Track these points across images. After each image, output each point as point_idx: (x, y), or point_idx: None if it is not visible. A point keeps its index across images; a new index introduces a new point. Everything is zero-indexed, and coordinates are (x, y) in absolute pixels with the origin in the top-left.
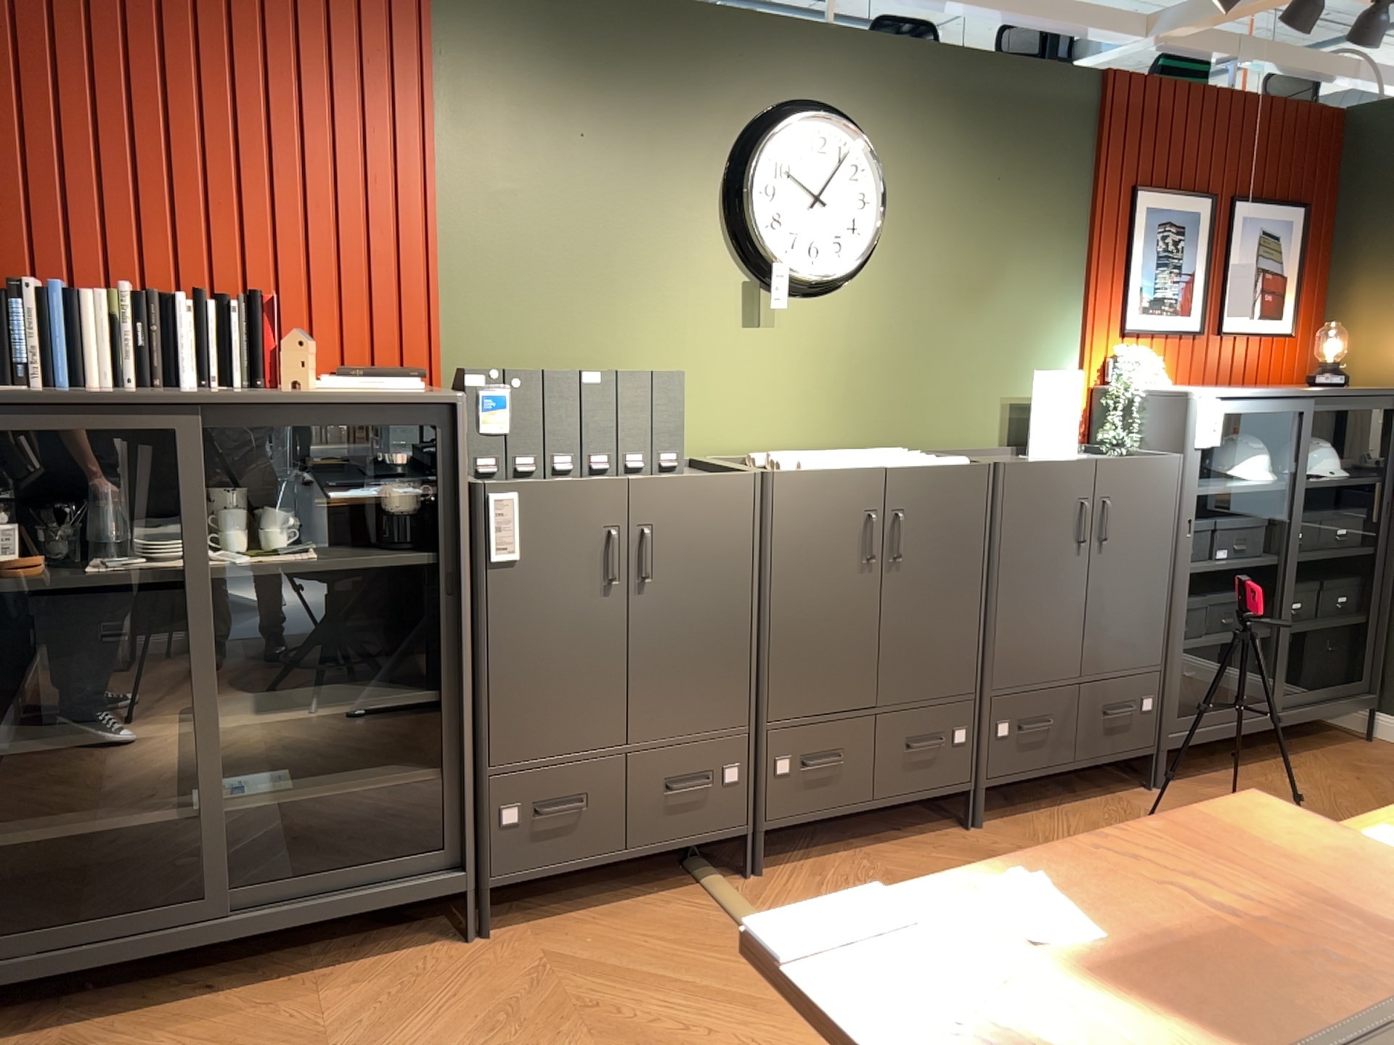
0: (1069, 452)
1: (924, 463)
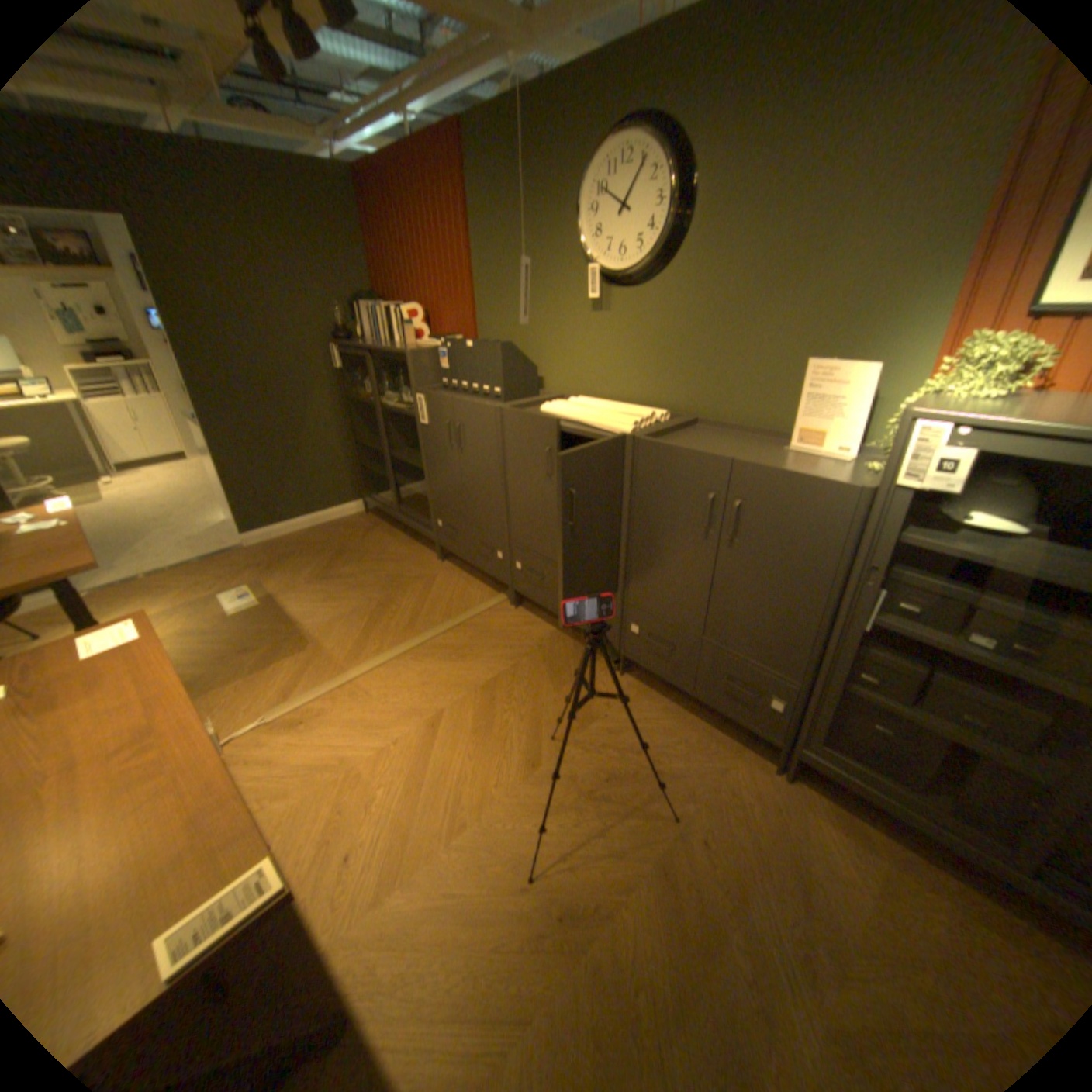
0: (843, 452)
1: (602, 424)
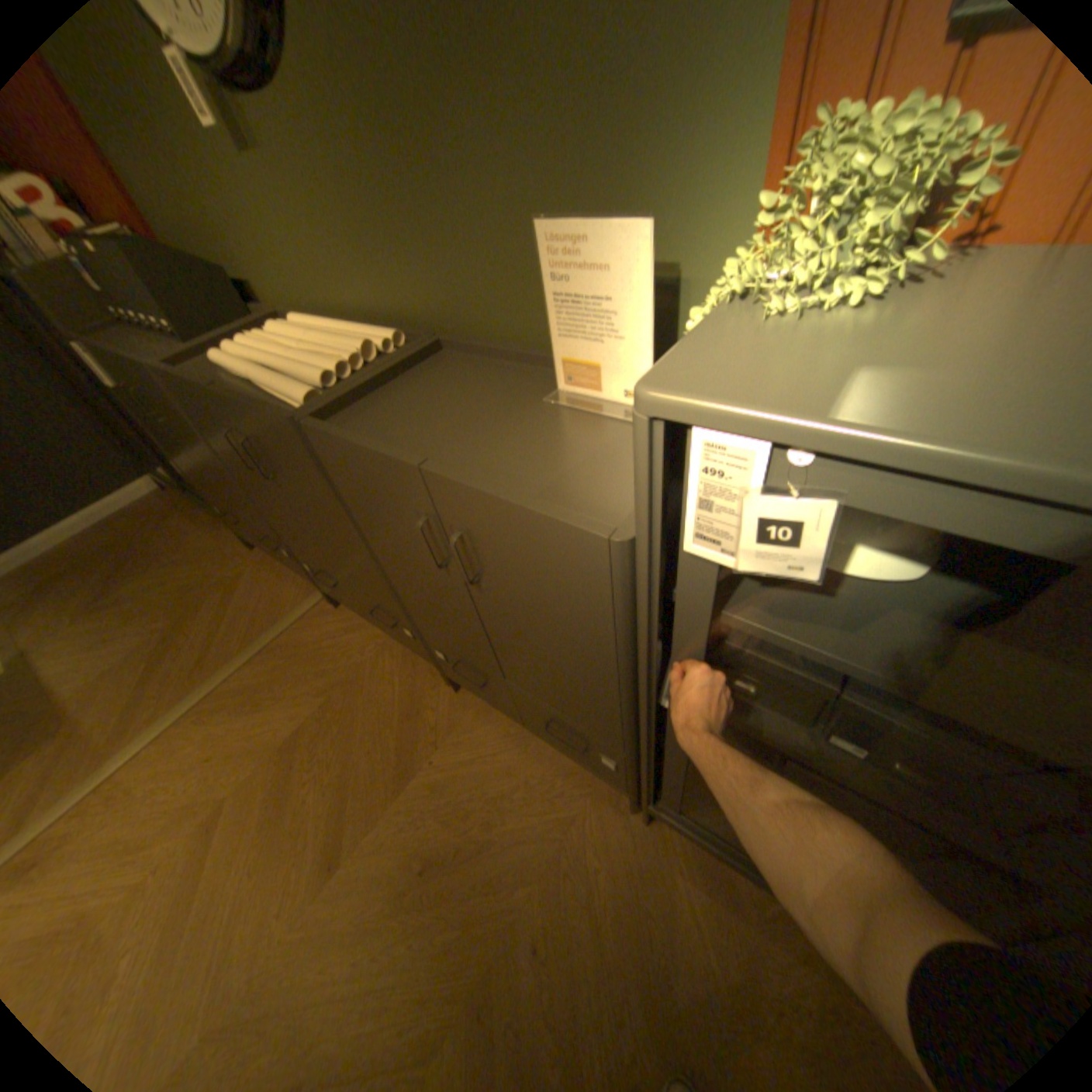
0: (629, 402)
1: (270, 386)
